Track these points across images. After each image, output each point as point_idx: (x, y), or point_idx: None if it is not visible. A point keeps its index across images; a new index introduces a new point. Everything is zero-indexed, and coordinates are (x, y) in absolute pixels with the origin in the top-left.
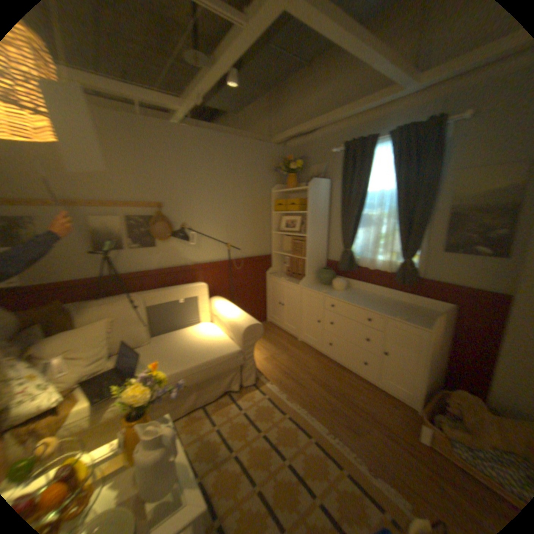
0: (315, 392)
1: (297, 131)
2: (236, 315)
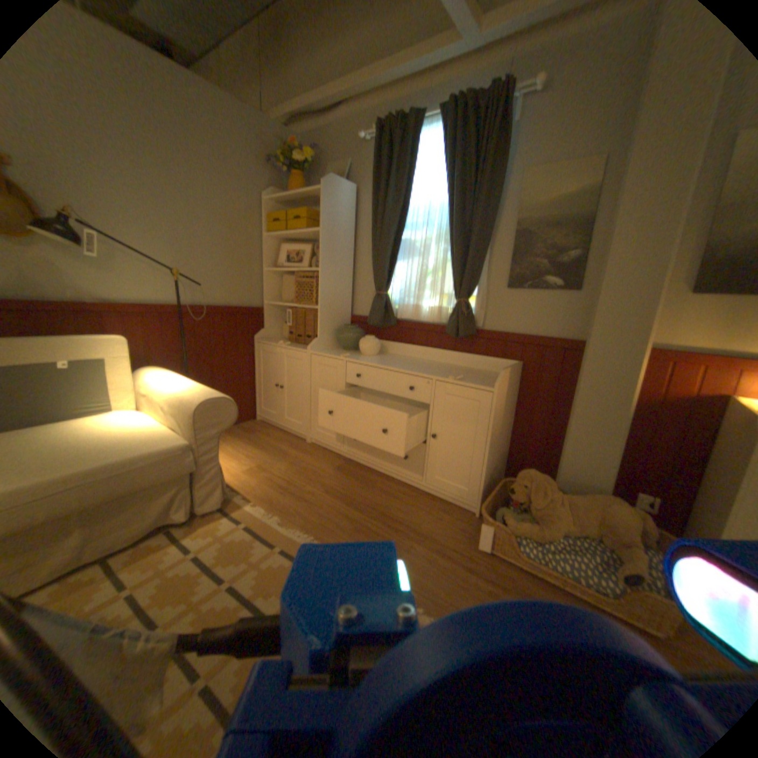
0: (328, 509)
1: (304, 102)
2: (182, 388)
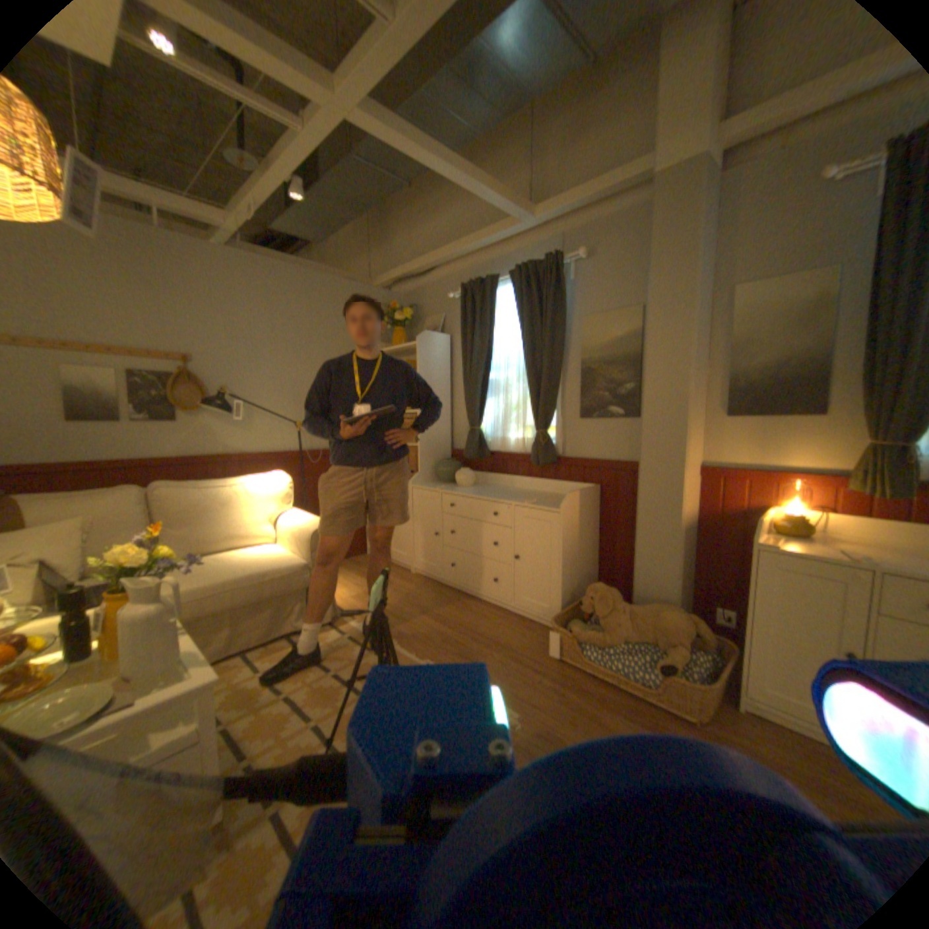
0: (422, 625)
1: (404, 270)
2: (301, 520)
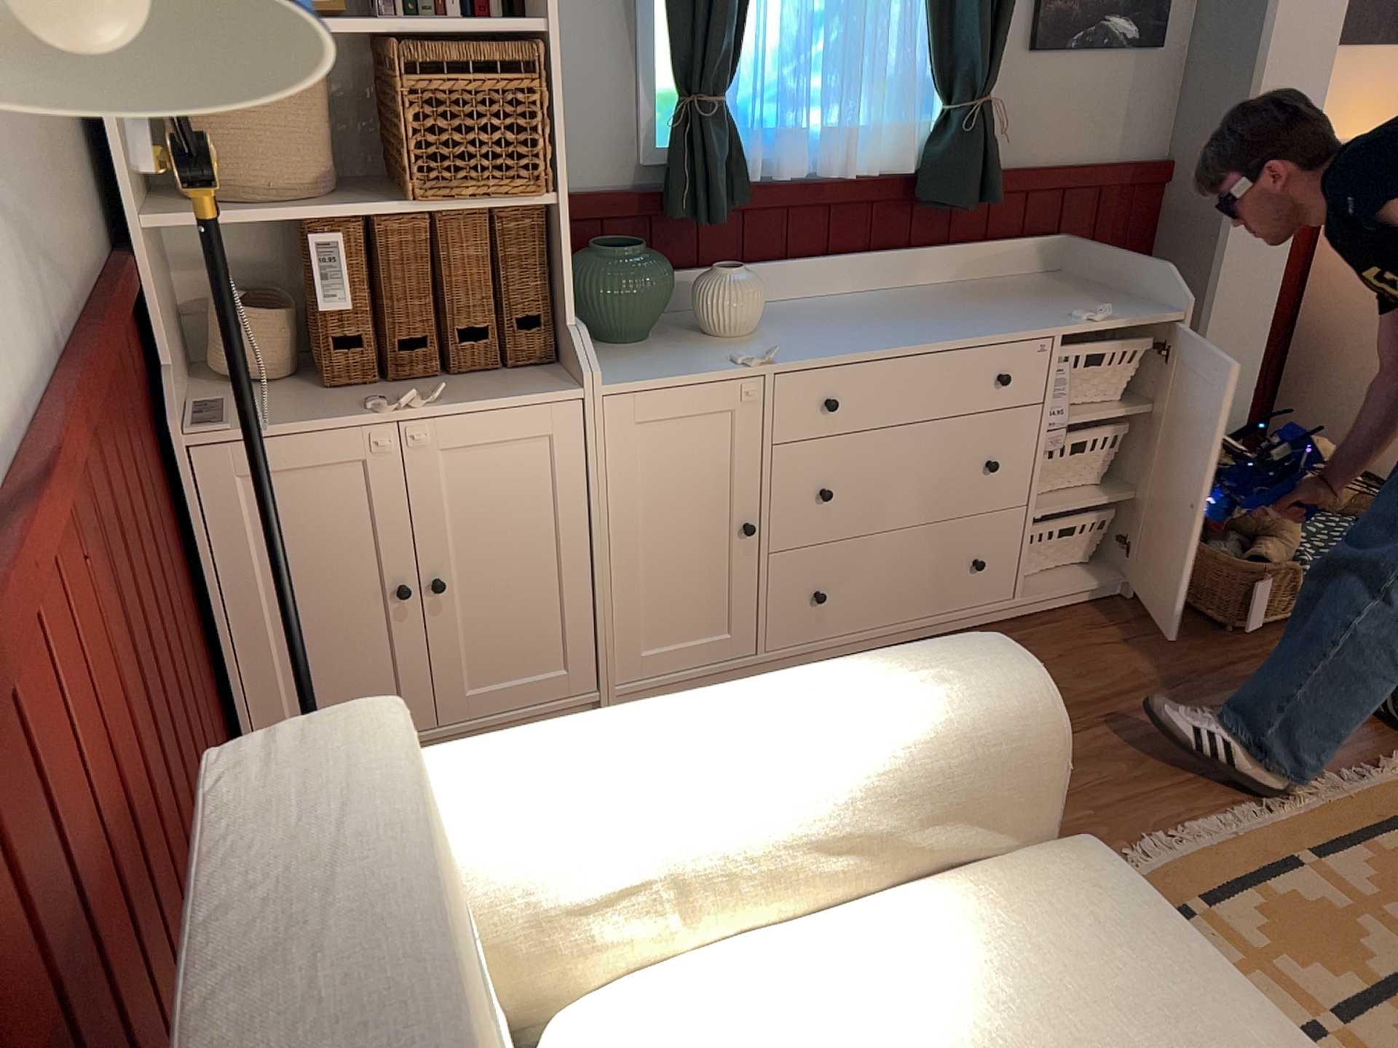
0: None
1: None
2: (843, 720)
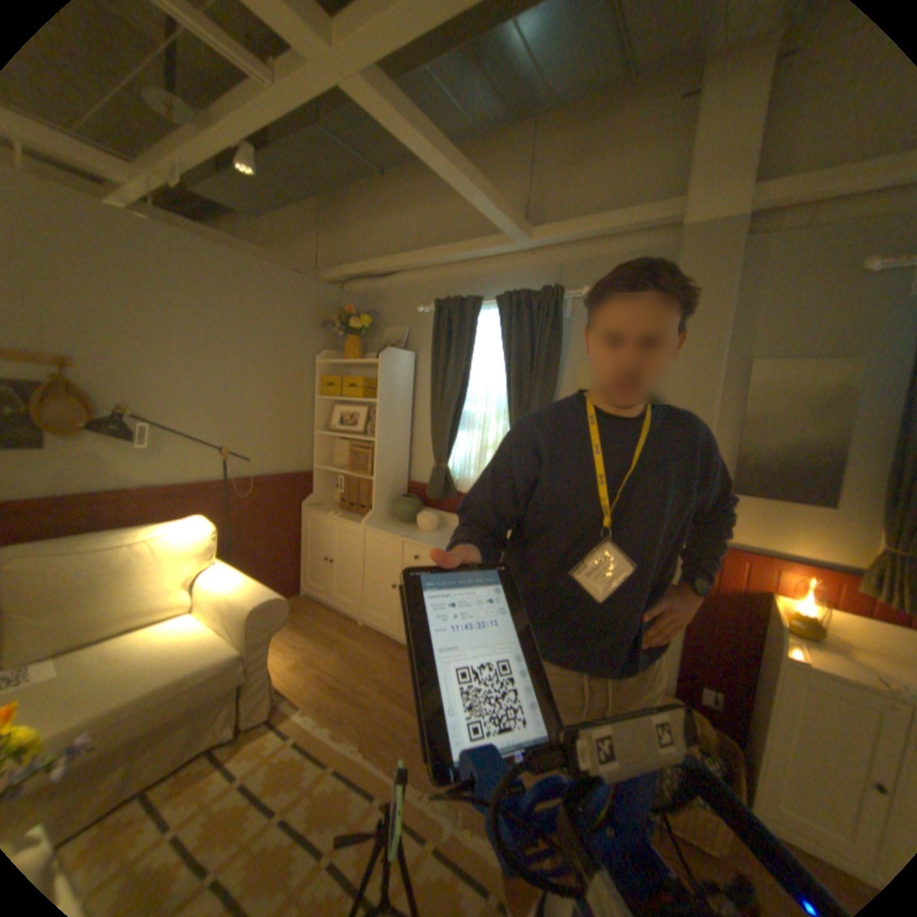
0: (383, 715)
1: (362, 269)
2: (230, 588)
